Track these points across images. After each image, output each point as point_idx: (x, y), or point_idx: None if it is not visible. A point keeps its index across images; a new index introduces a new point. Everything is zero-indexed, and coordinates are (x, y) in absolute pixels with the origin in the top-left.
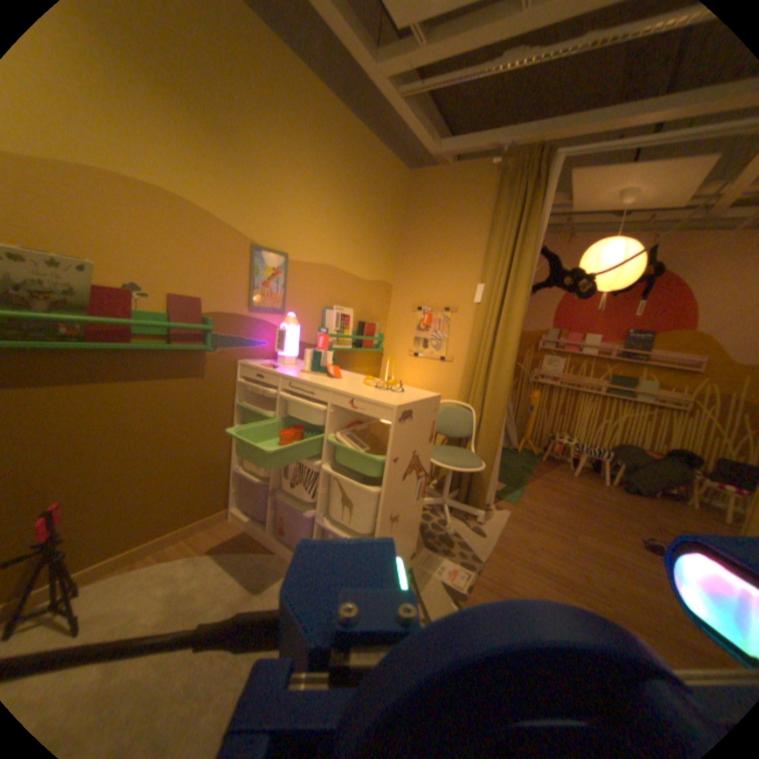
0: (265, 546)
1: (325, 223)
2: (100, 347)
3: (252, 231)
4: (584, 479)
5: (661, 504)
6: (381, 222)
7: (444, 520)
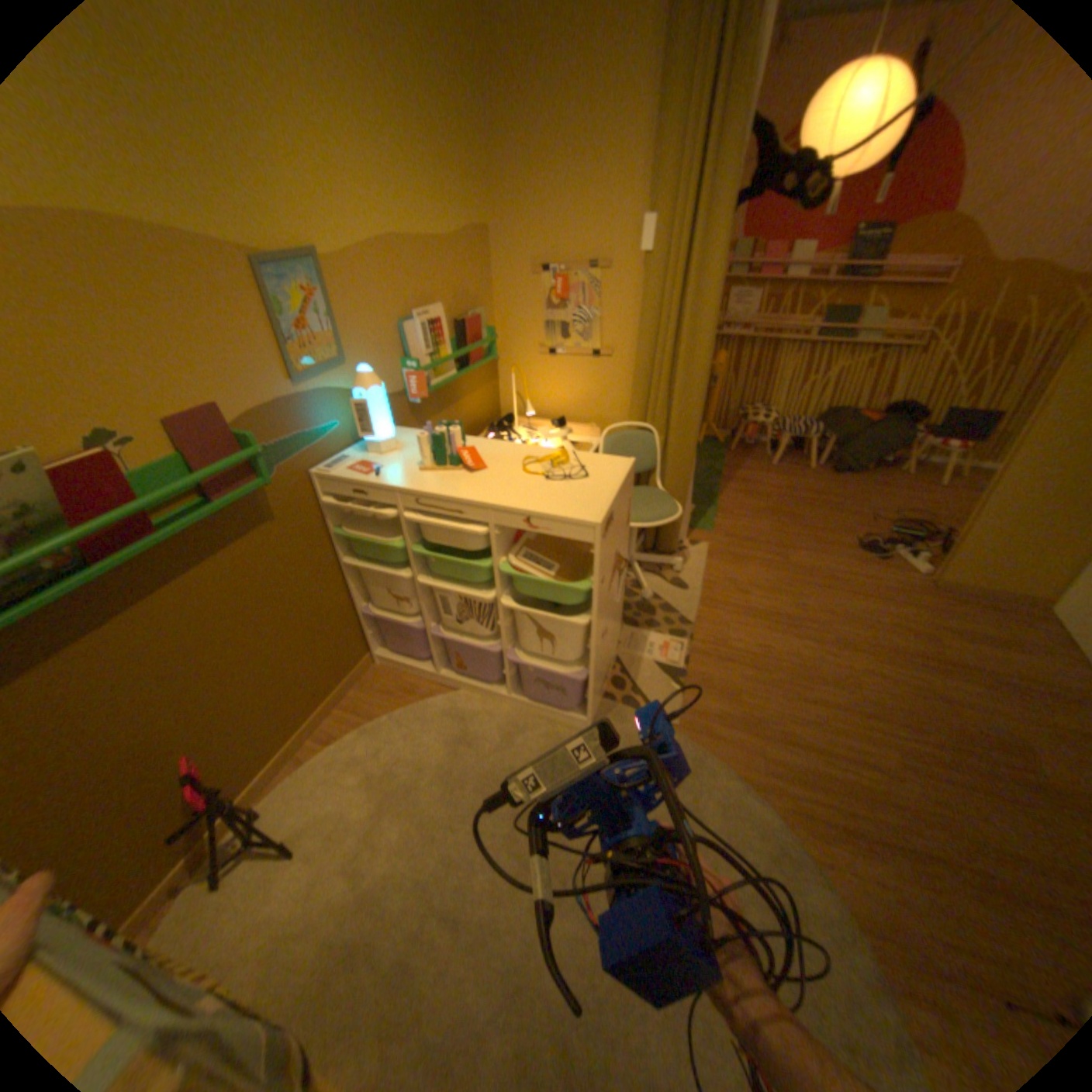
0: (438, 683)
1: (351, 144)
2: (117, 562)
3: (236, 226)
4: (784, 465)
5: (873, 477)
6: (445, 94)
7: (638, 585)
